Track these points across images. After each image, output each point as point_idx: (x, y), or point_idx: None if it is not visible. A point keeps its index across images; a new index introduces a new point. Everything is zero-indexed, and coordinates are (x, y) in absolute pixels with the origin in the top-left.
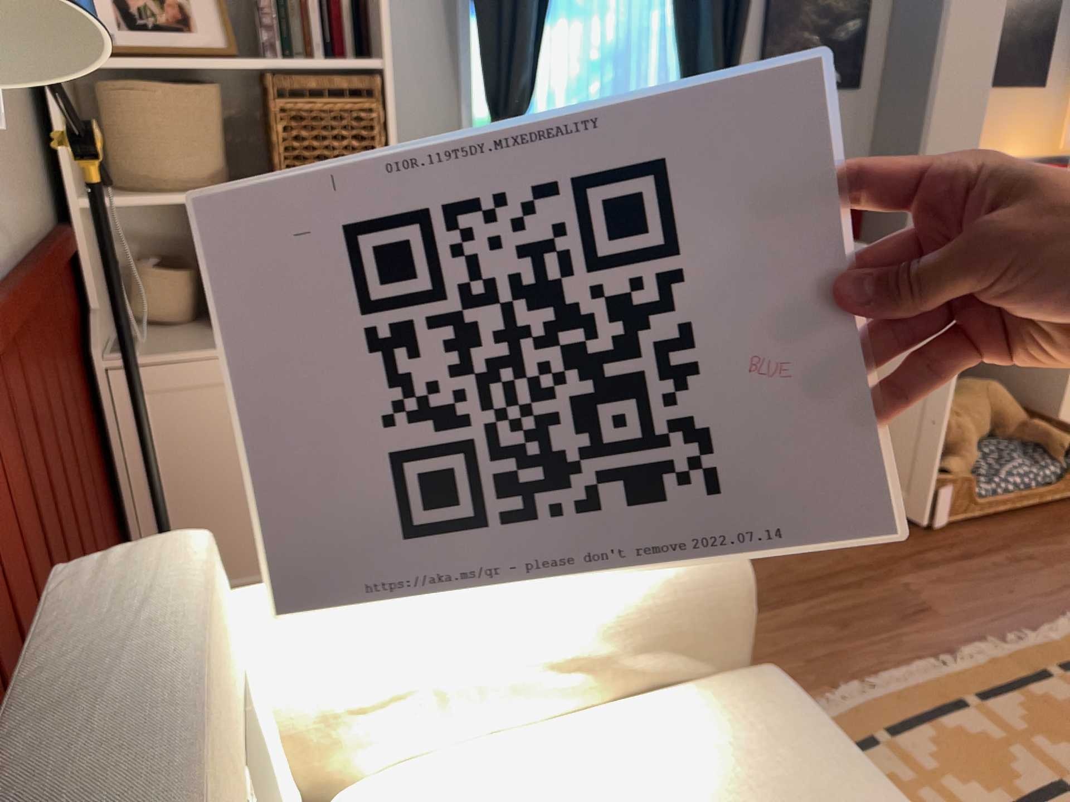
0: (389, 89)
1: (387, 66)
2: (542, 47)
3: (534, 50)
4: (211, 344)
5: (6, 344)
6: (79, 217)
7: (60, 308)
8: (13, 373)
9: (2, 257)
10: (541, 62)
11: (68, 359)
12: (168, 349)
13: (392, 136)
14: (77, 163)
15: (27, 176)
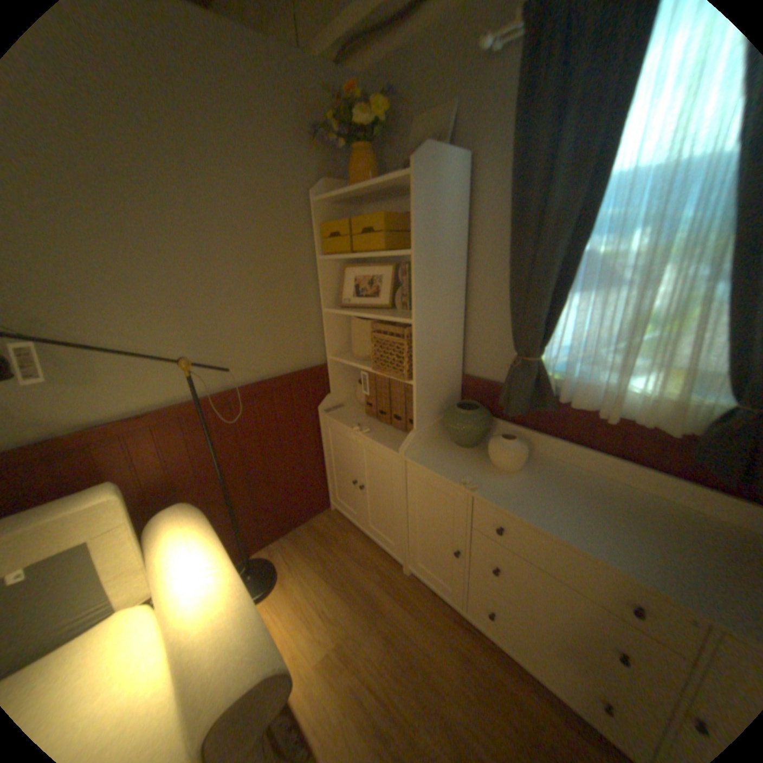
0: (416, 334)
1: (416, 322)
2: (566, 310)
3: (554, 312)
4: (351, 419)
5: (226, 406)
6: (331, 360)
7: (302, 391)
8: (228, 414)
9: (252, 378)
10: (562, 320)
11: (300, 408)
12: (342, 415)
13: (416, 357)
14: (343, 340)
15: (301, 347)
